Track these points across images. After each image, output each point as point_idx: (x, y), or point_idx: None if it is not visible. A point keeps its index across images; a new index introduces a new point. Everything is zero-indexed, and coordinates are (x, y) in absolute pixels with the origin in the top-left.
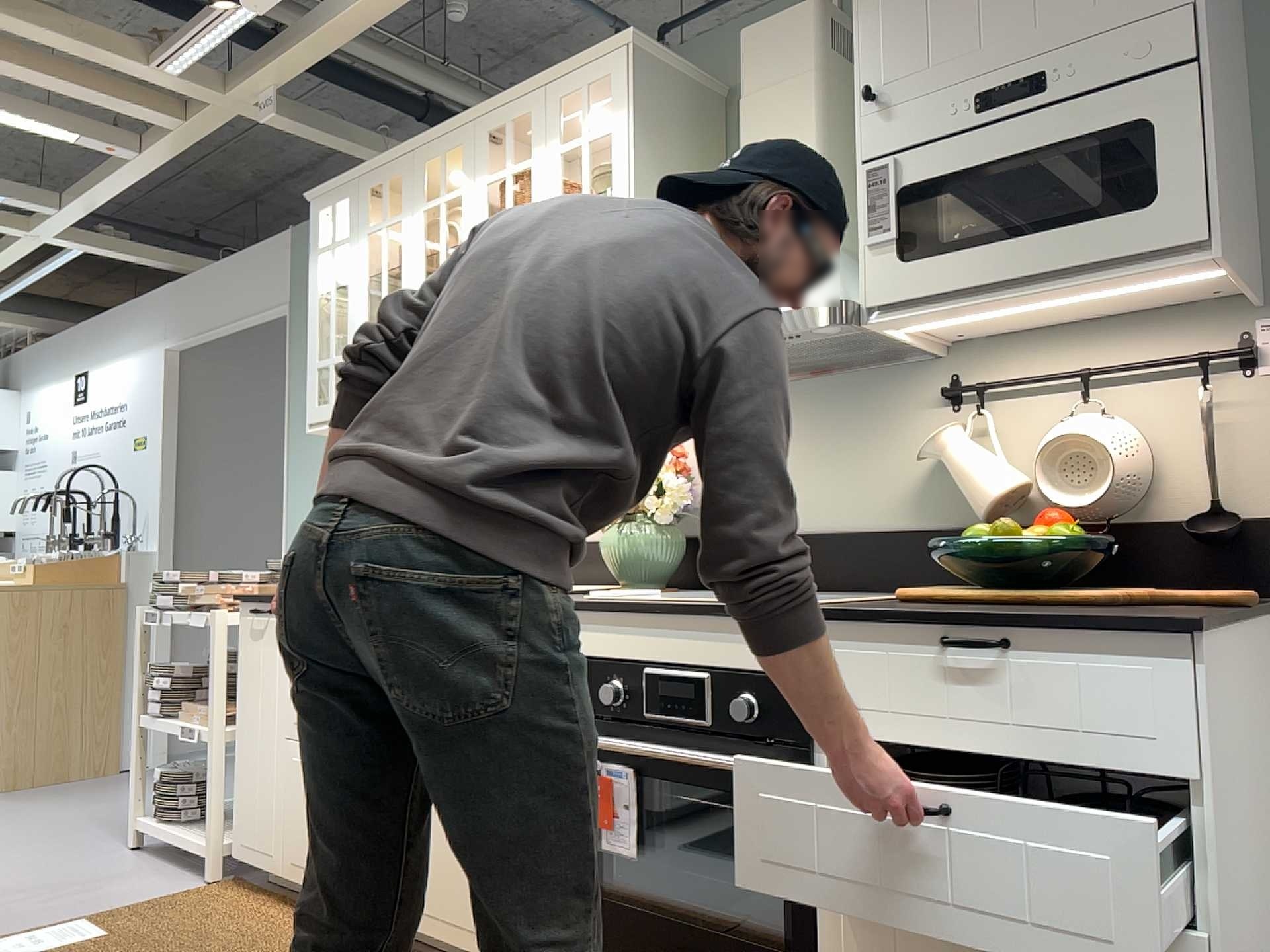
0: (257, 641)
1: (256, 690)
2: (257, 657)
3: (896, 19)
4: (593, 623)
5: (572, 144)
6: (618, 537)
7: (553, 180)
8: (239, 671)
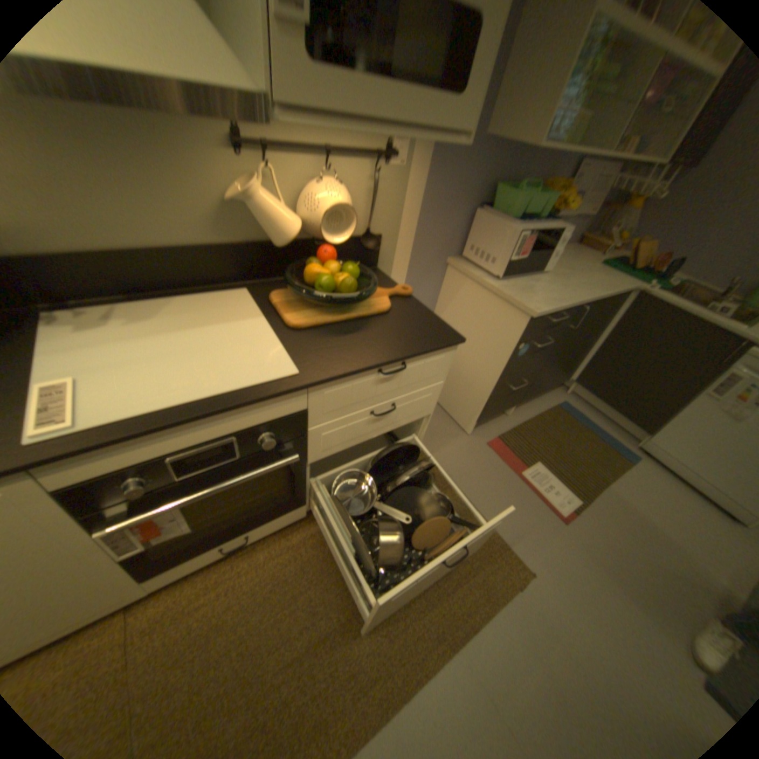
0: None
1: None
2: None
3: None
4: (75, 459)
5: None
6: None
7: None
8: None
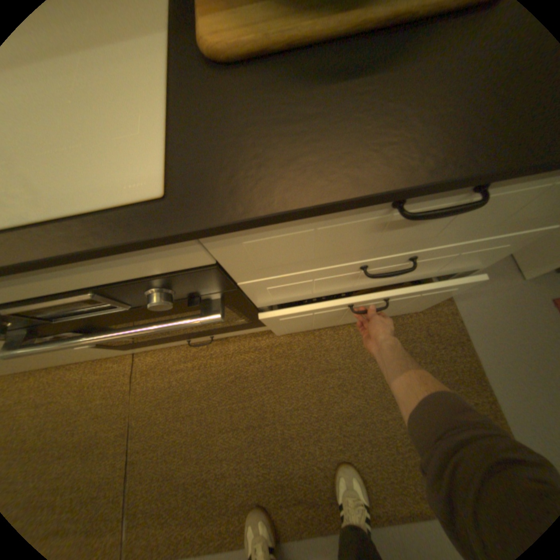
0: None
1: None
2: None
3: None
4: None
5: None
6: None
7: None
8: None
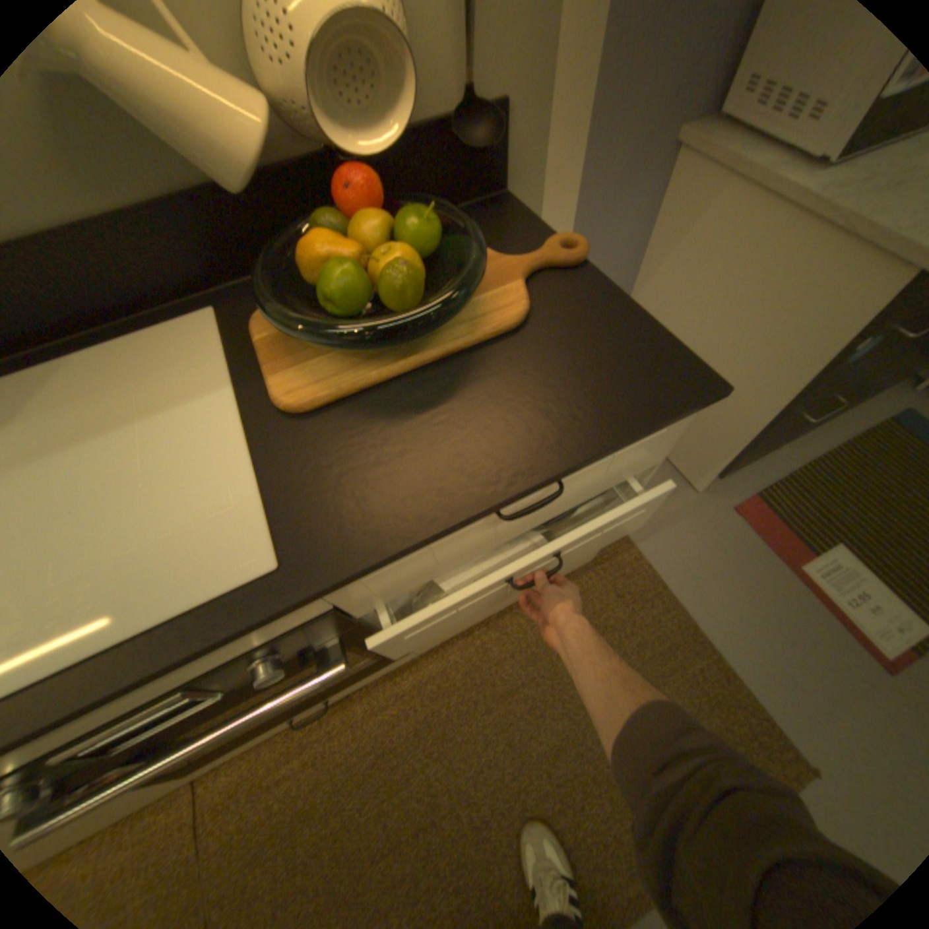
0: None
1: None
2: None
3: None
4: None
5: None
6: None
7: None
8: None
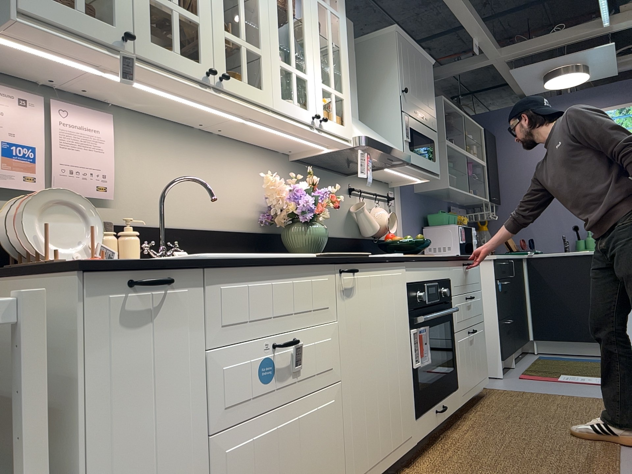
0: (137, 328)
1: (138, 401)
2: (137, 352)
3: (406, 72)
4: (412, 266)
5: (323, 3)
6: (316, 229)
7: (315, 13)
8: (78, 391)
